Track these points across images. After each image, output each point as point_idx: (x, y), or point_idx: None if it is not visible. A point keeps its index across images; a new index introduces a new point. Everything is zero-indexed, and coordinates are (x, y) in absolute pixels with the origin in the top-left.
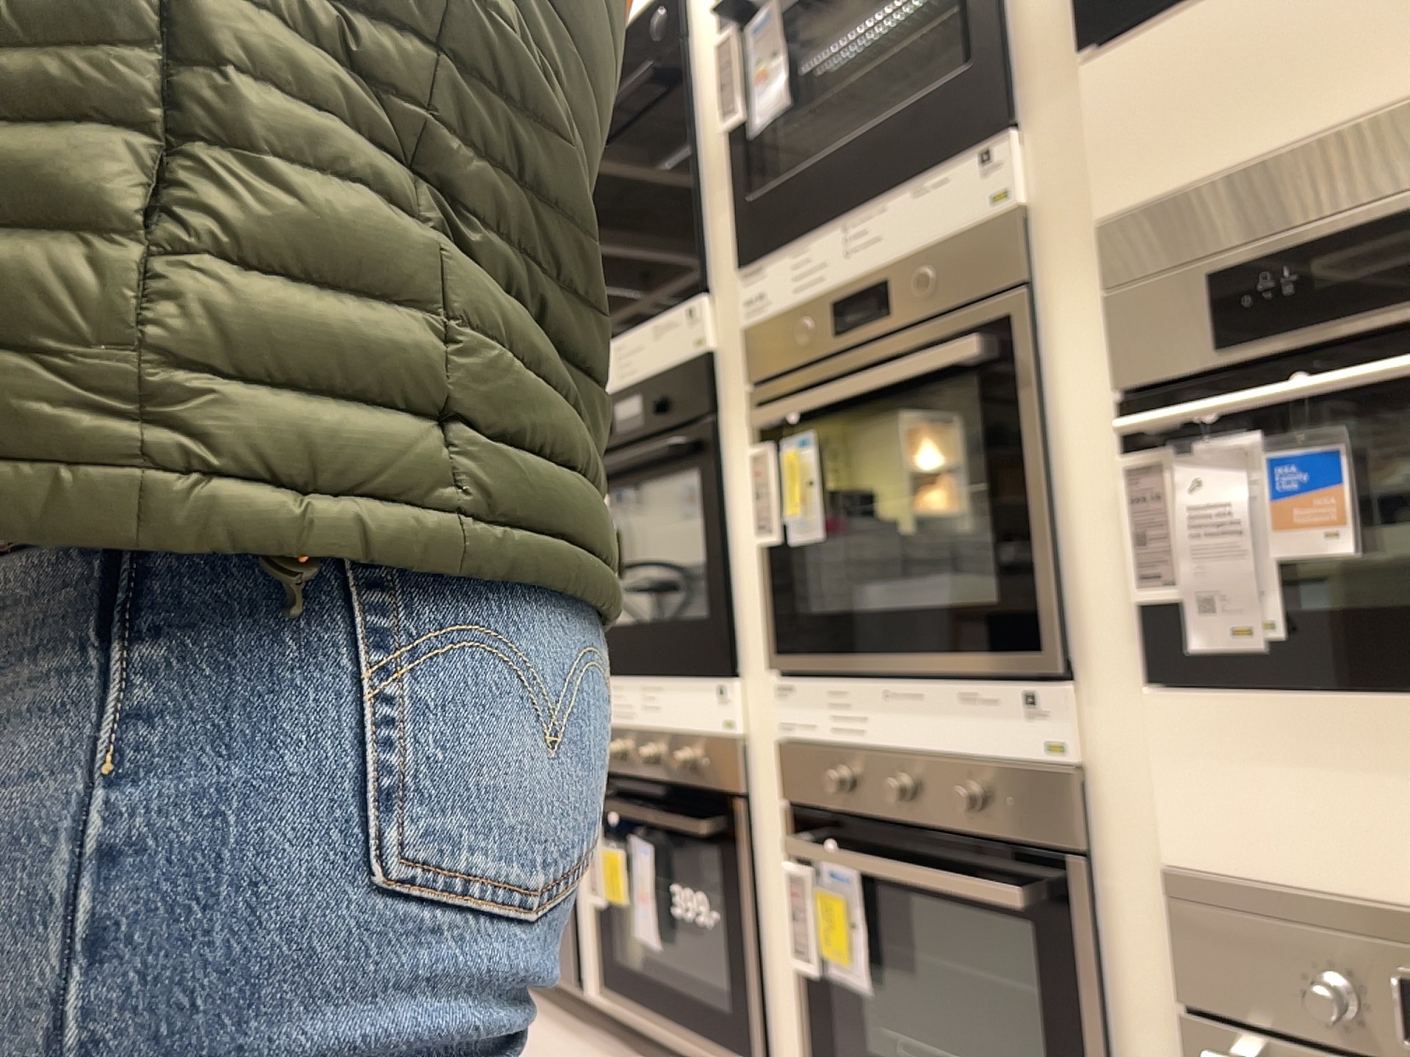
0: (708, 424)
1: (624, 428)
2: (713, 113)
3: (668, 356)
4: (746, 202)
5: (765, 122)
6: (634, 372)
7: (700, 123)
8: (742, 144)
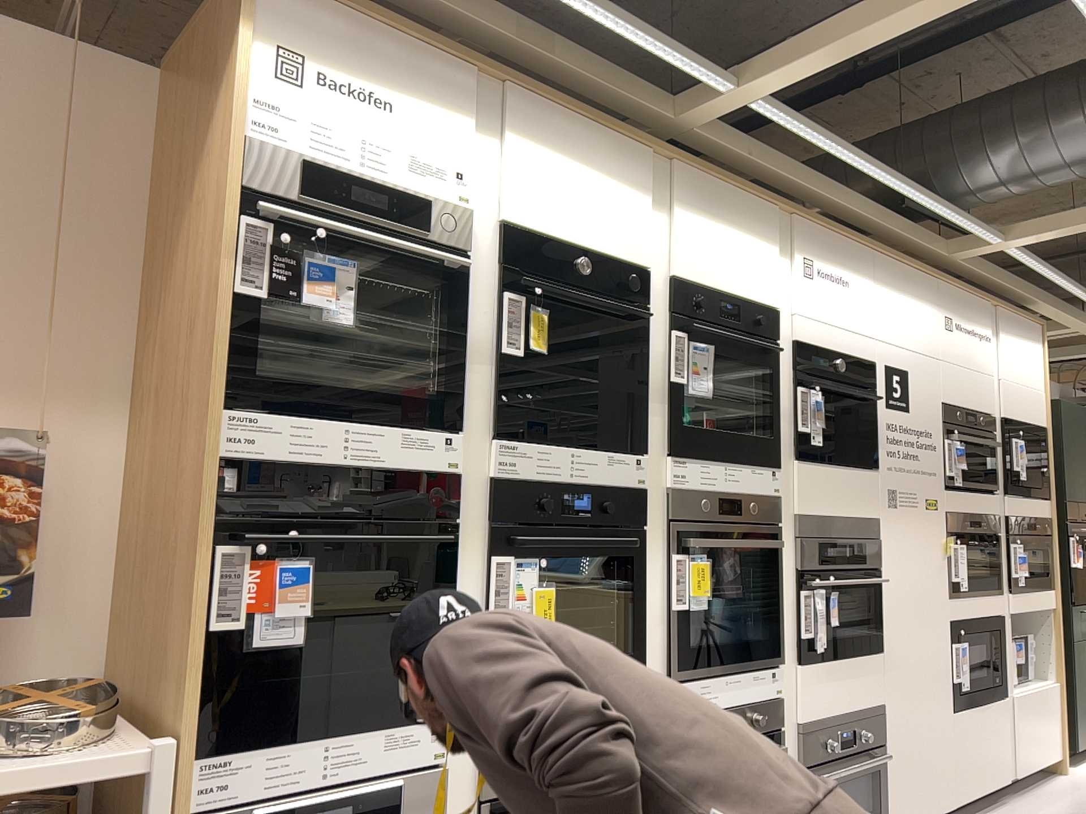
0: (640, 529)
1: (570, 510)
2: (653, 361)
3: (617, 479)
4: (676, 424)
5: (687, 392)
6: (586, 477)
7: (645, 359)
8: (676, 393)
